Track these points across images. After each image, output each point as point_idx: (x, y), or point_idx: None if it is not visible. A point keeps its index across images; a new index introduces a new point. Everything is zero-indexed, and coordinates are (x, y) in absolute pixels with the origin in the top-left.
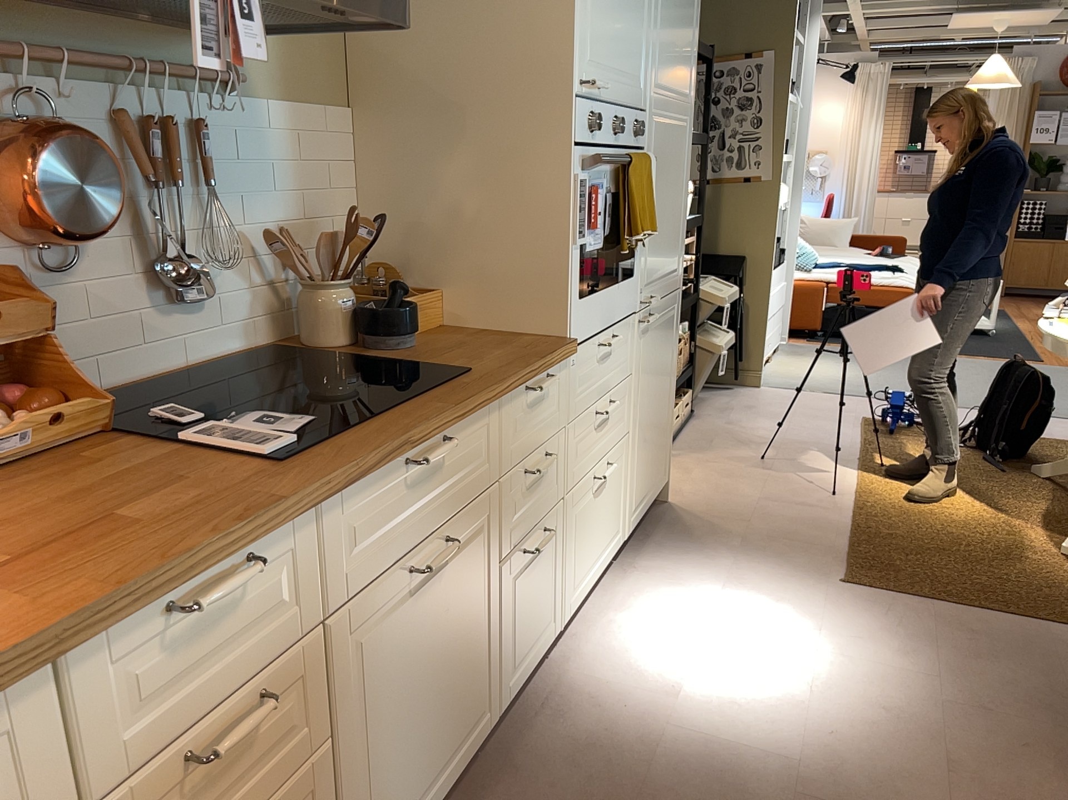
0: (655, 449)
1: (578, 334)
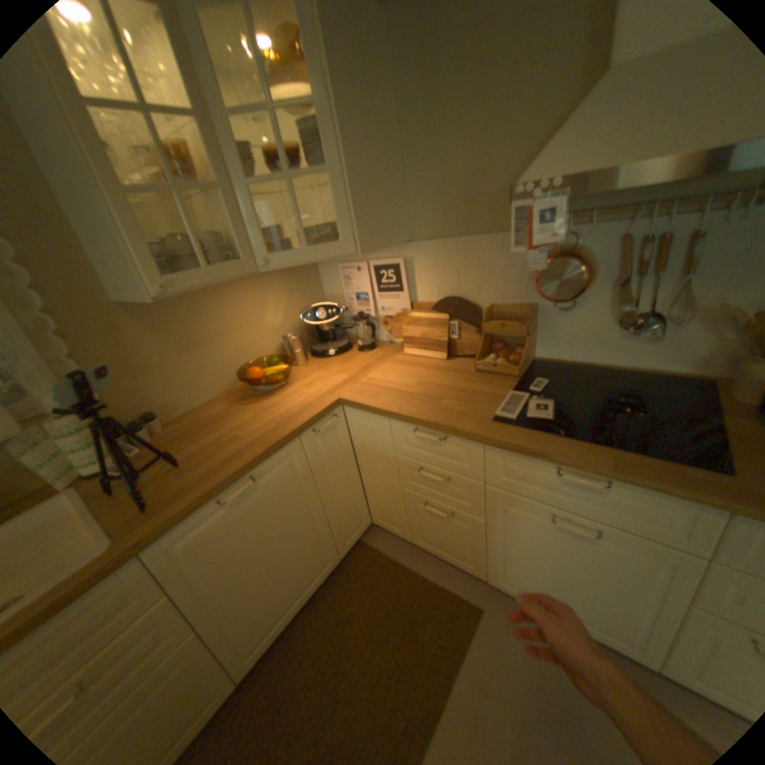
0: None
1: None
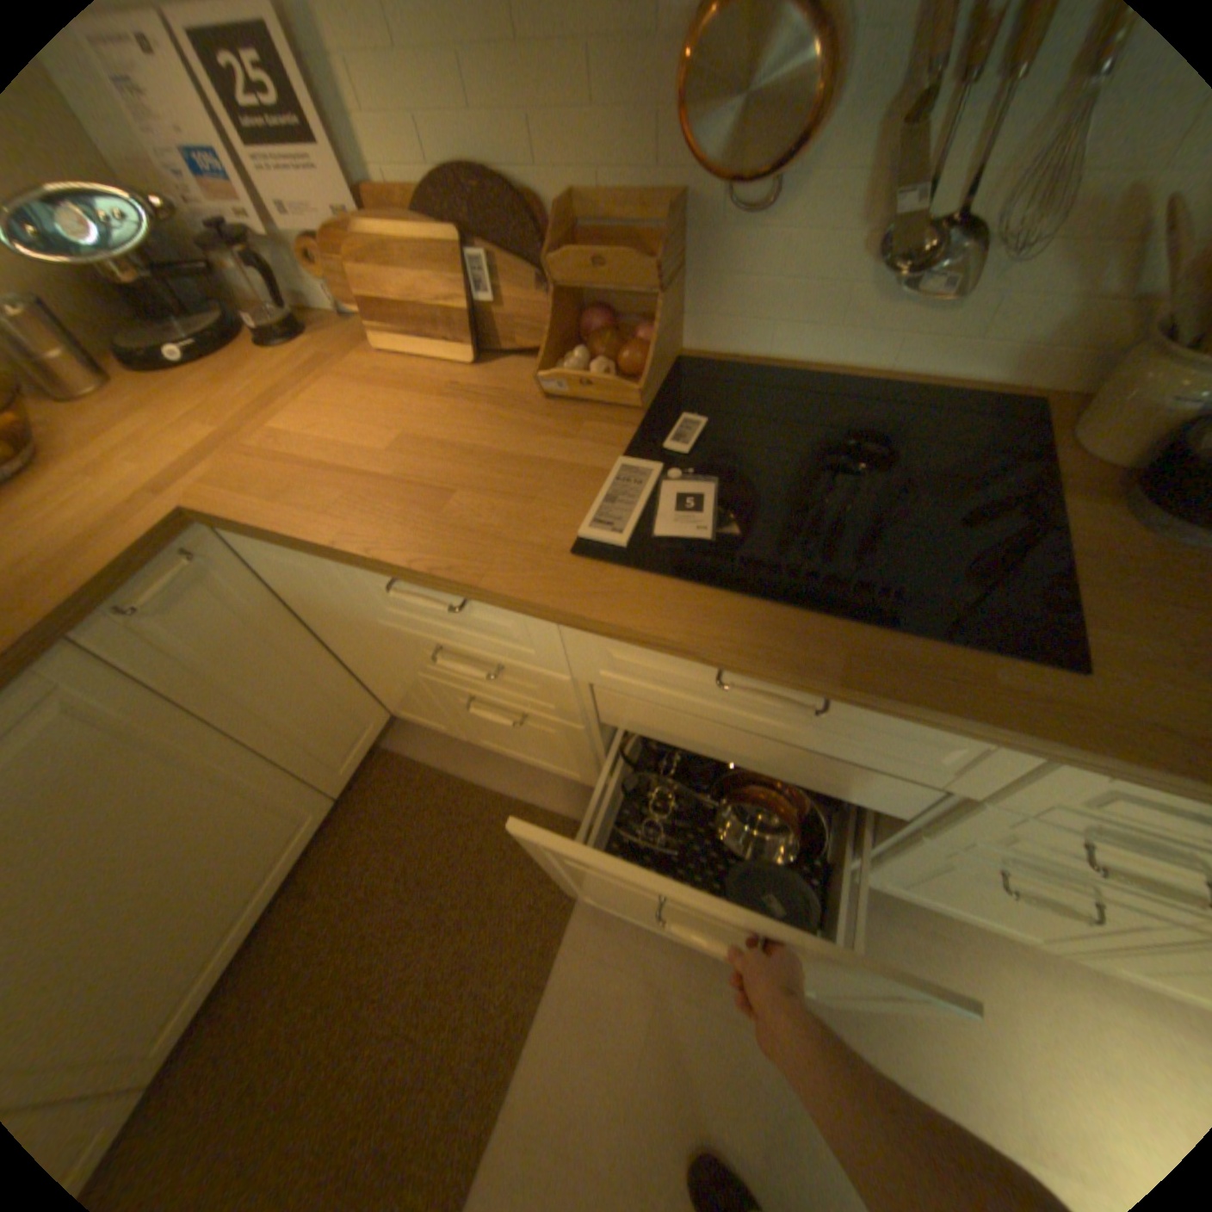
0: None
1: None
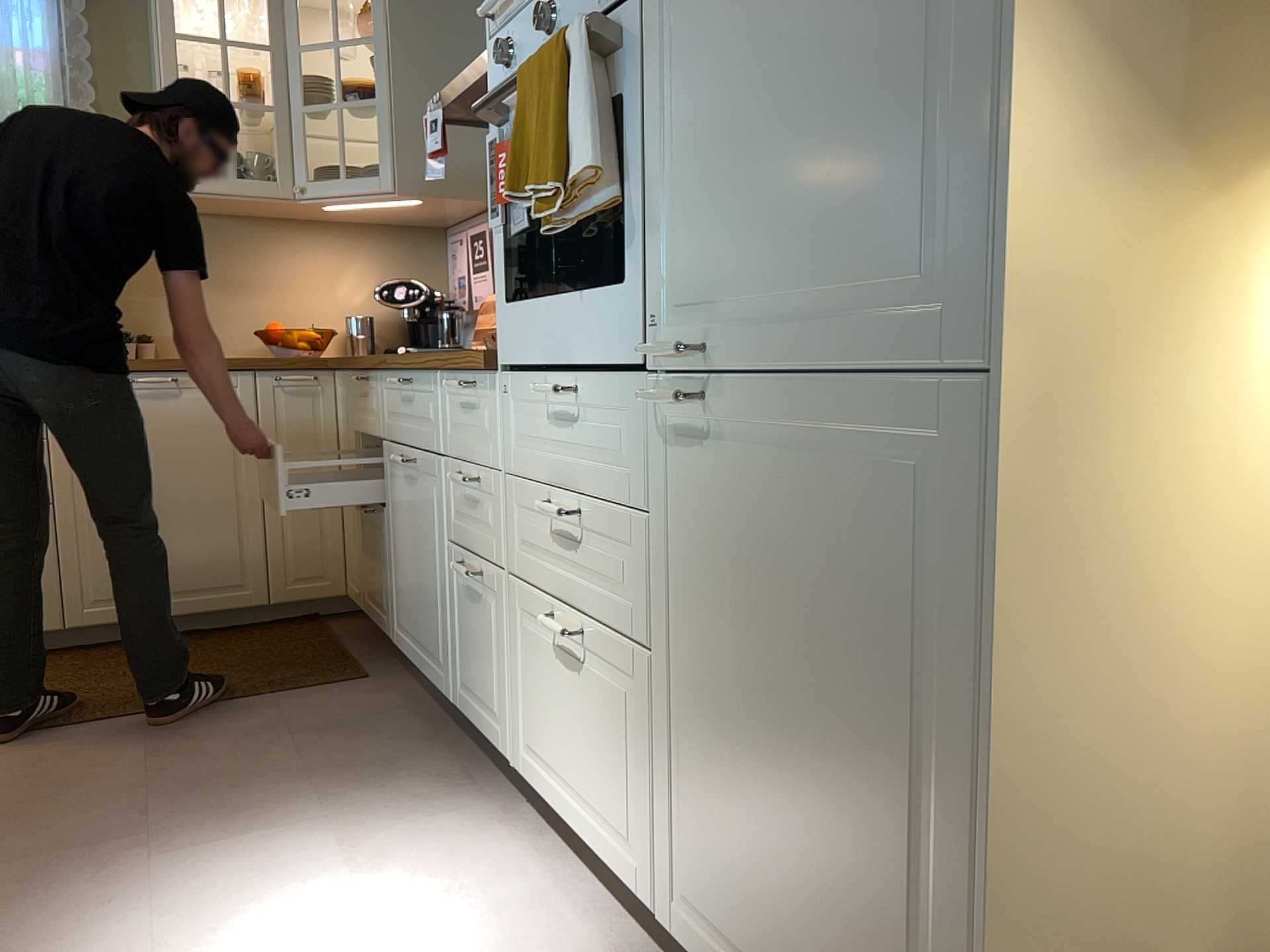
0: (803, 893)
1: (509, 353)
